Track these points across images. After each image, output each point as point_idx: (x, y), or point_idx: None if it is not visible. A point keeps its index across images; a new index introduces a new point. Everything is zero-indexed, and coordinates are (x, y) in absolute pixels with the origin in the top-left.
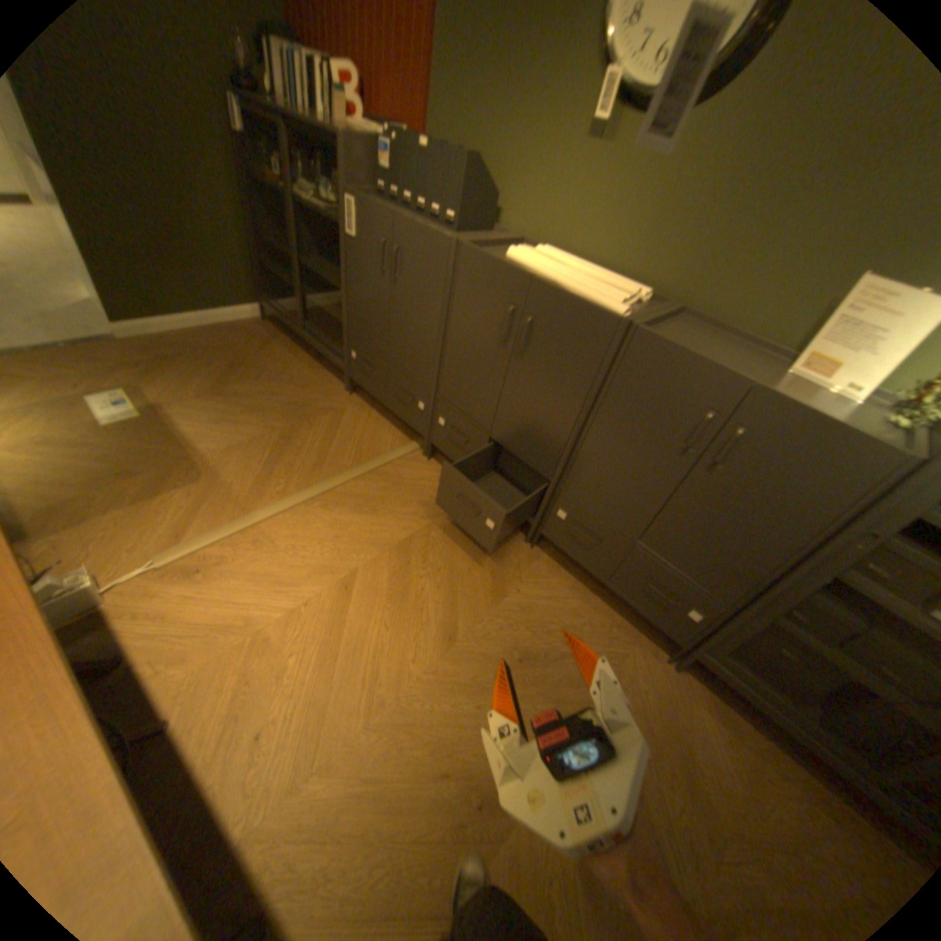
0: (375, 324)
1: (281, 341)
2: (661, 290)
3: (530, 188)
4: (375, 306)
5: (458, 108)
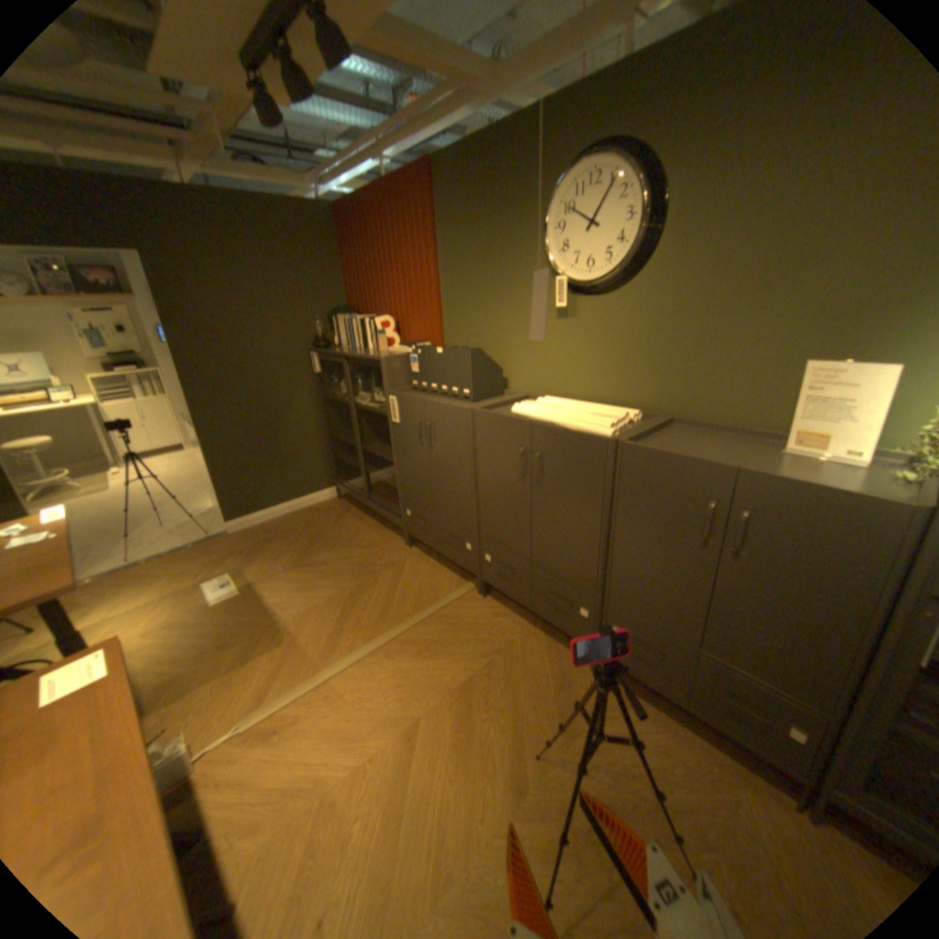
0: (423, 483)
1: (354, 512)
2: (651, 409)
3: (526, 360)
4: (421, 469)
5: (465, 323)
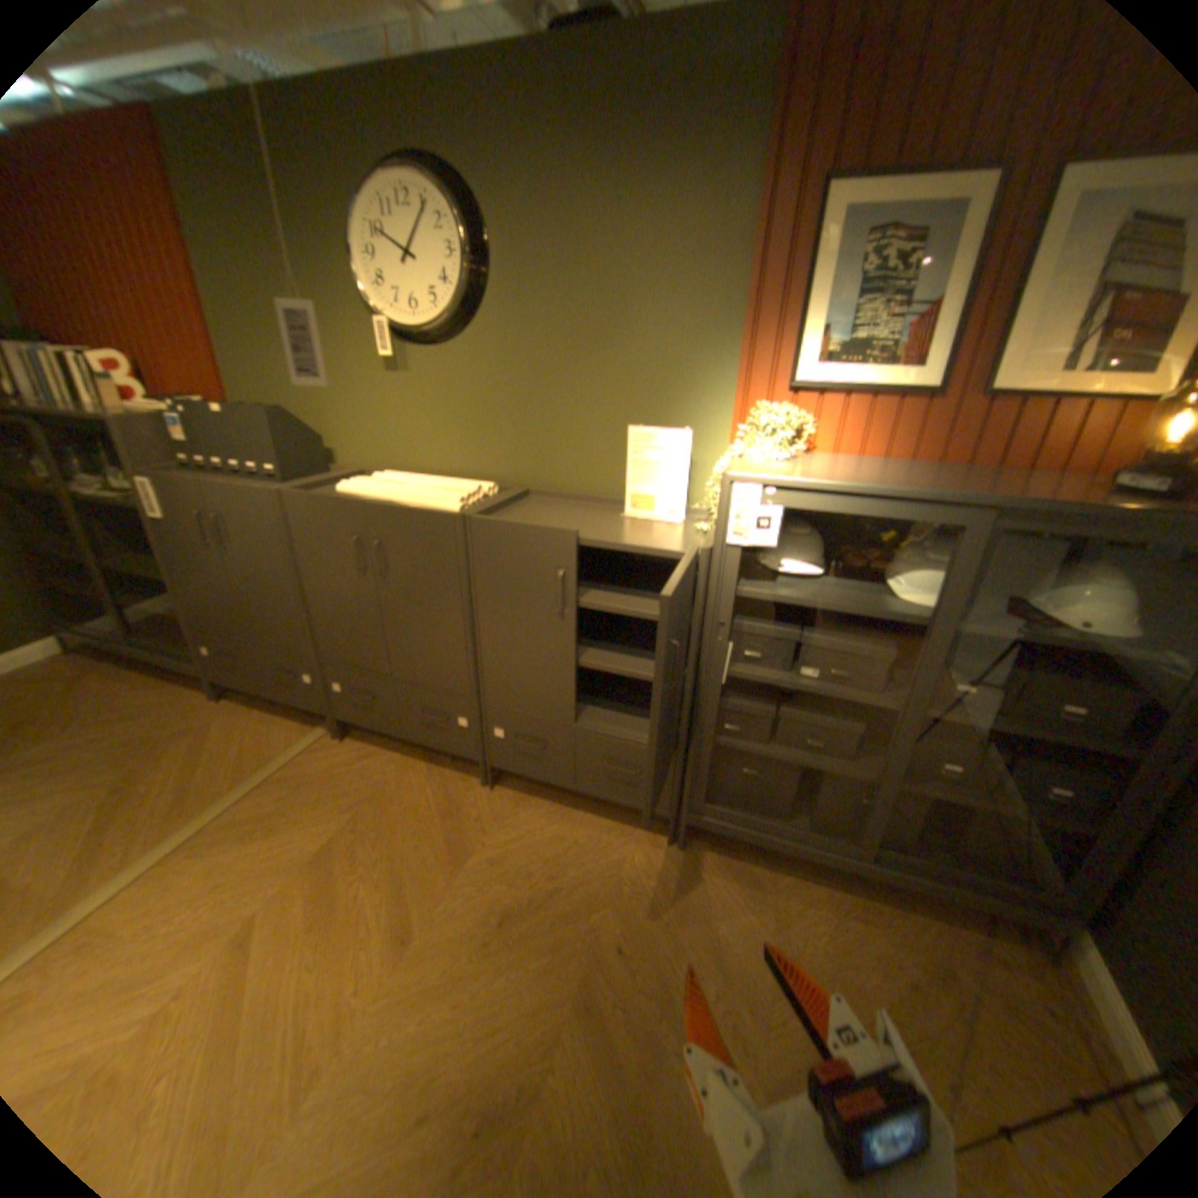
0: (217, 605)
1: (98, 672)
2: (506, 482)
3: (352, 424)
4: (210, 584)
5: (252, 370)
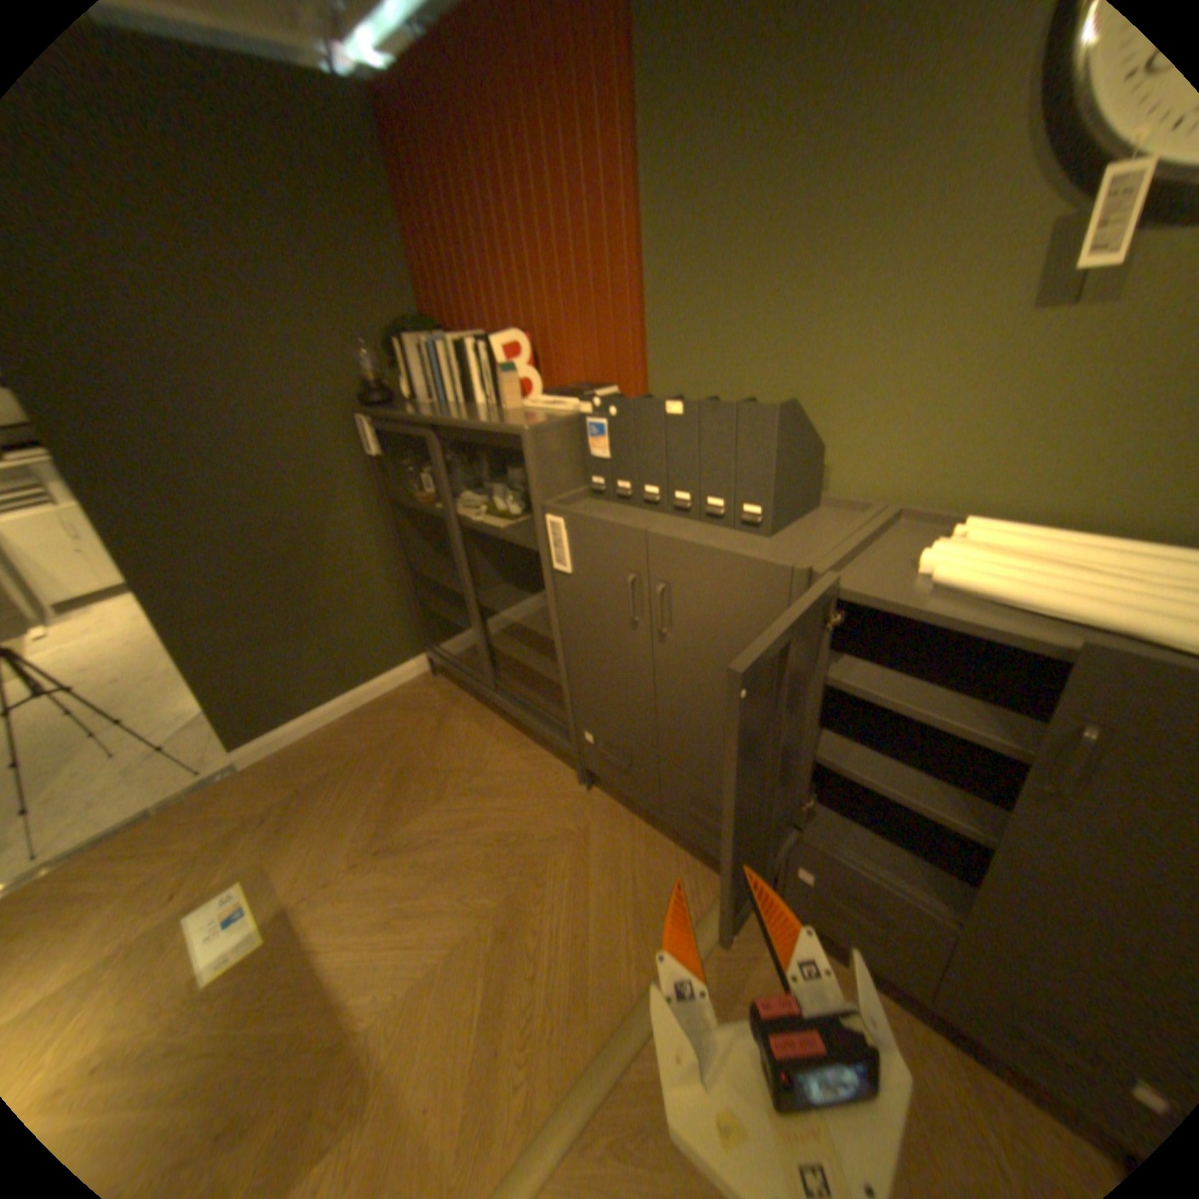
0: (628, 697)
1: (466, 705)
2: None
3: (893, 422)
4: (626, 671)
5: (708, 337)
